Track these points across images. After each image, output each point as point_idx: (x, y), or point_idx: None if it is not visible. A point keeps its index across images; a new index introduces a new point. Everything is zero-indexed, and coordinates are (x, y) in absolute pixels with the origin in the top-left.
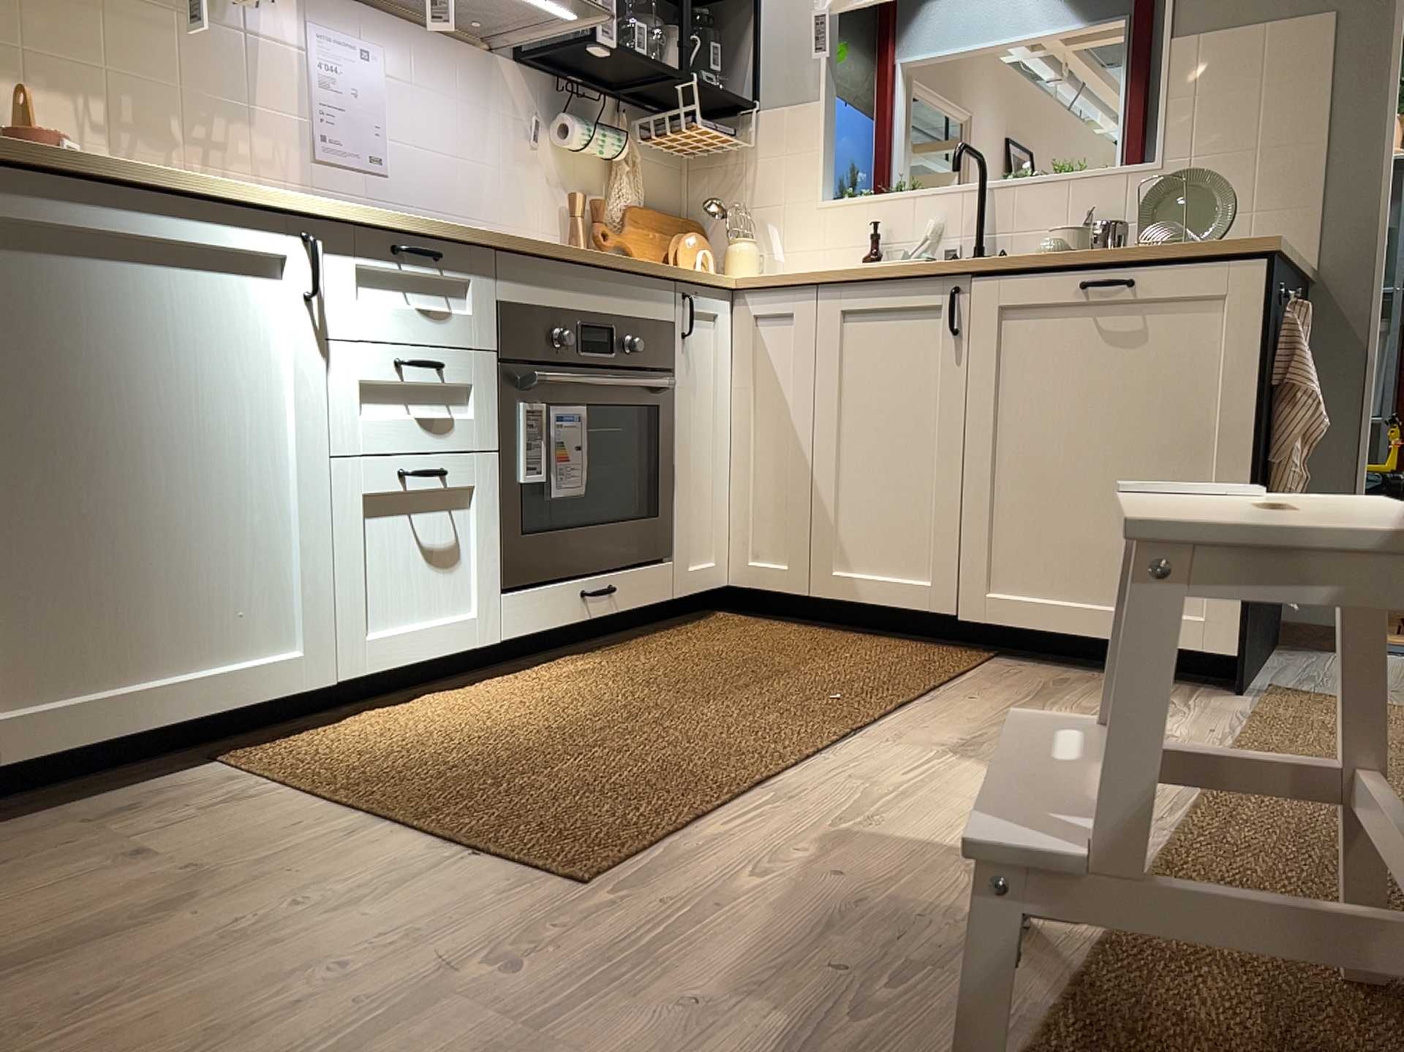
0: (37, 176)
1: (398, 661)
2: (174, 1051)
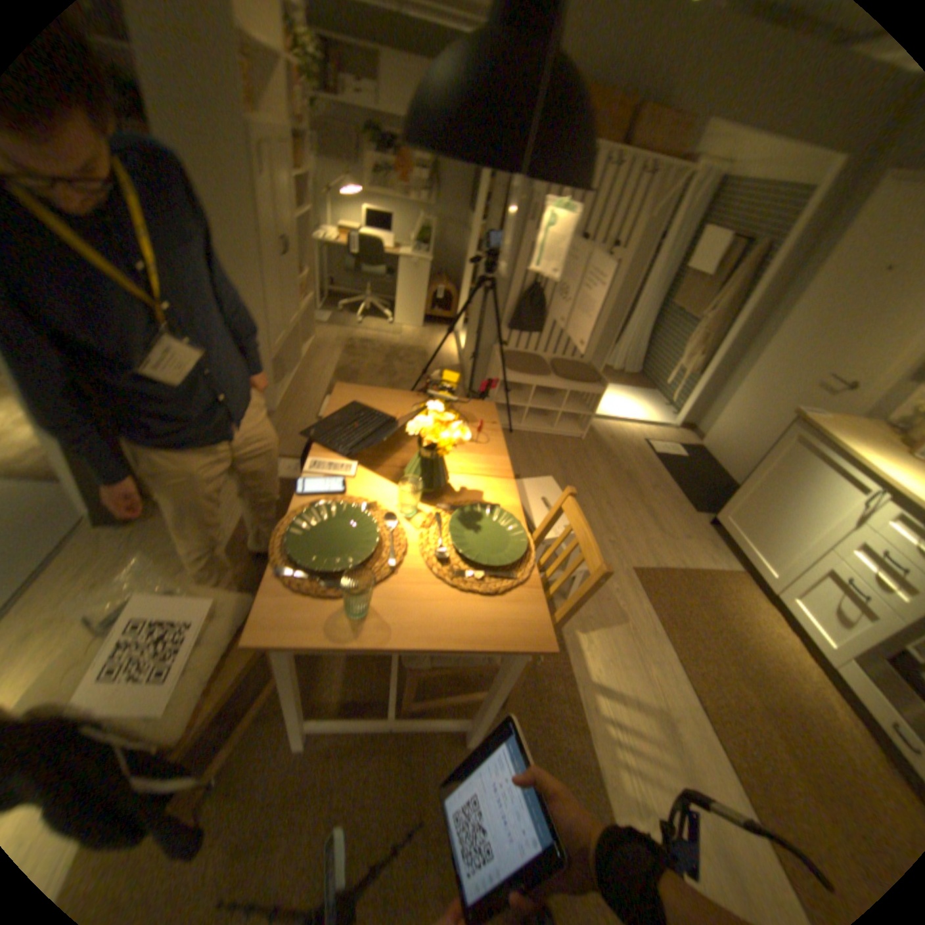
0: (821, 434)
1: (799, 620)
2: (617, 513)
